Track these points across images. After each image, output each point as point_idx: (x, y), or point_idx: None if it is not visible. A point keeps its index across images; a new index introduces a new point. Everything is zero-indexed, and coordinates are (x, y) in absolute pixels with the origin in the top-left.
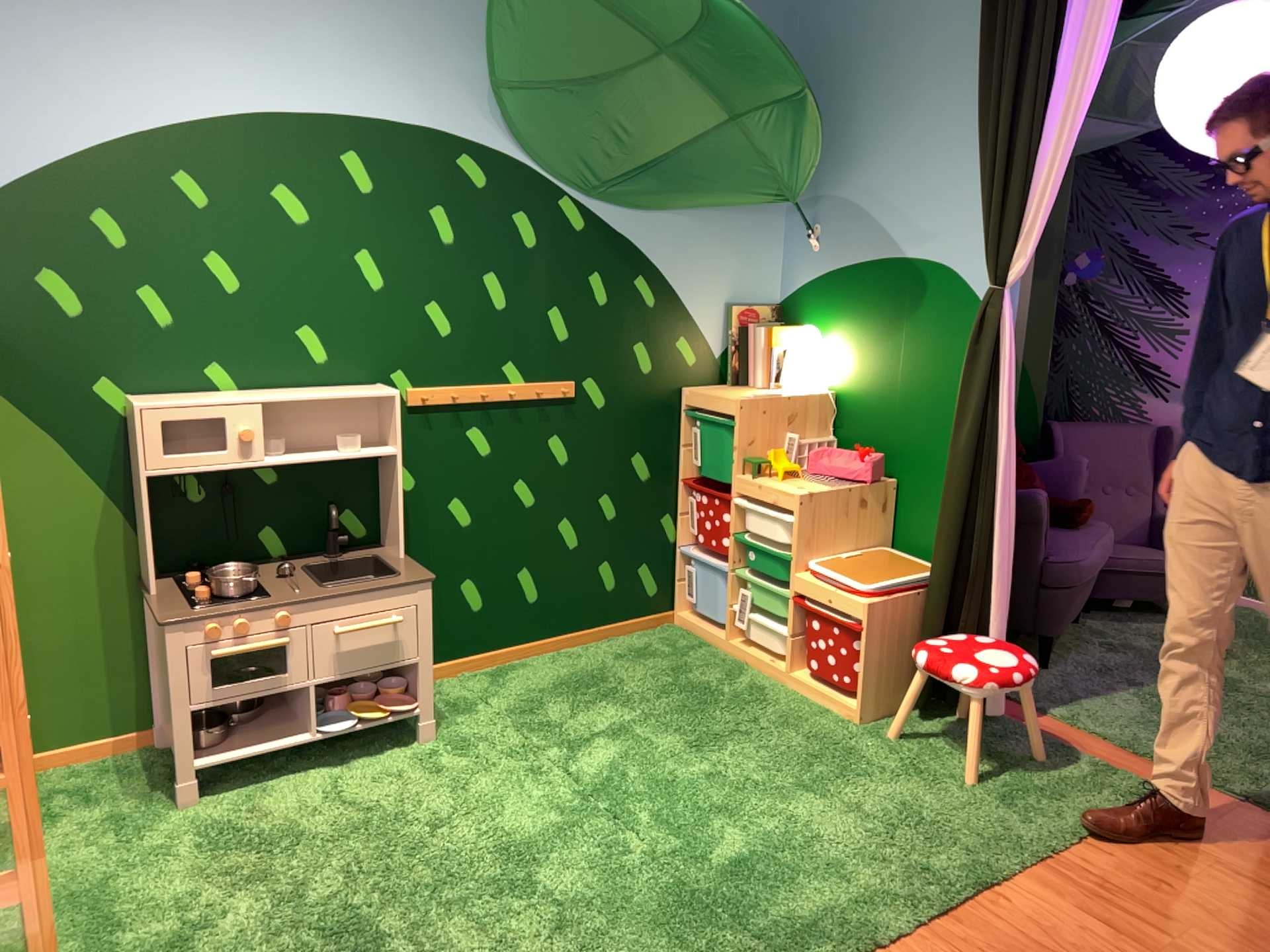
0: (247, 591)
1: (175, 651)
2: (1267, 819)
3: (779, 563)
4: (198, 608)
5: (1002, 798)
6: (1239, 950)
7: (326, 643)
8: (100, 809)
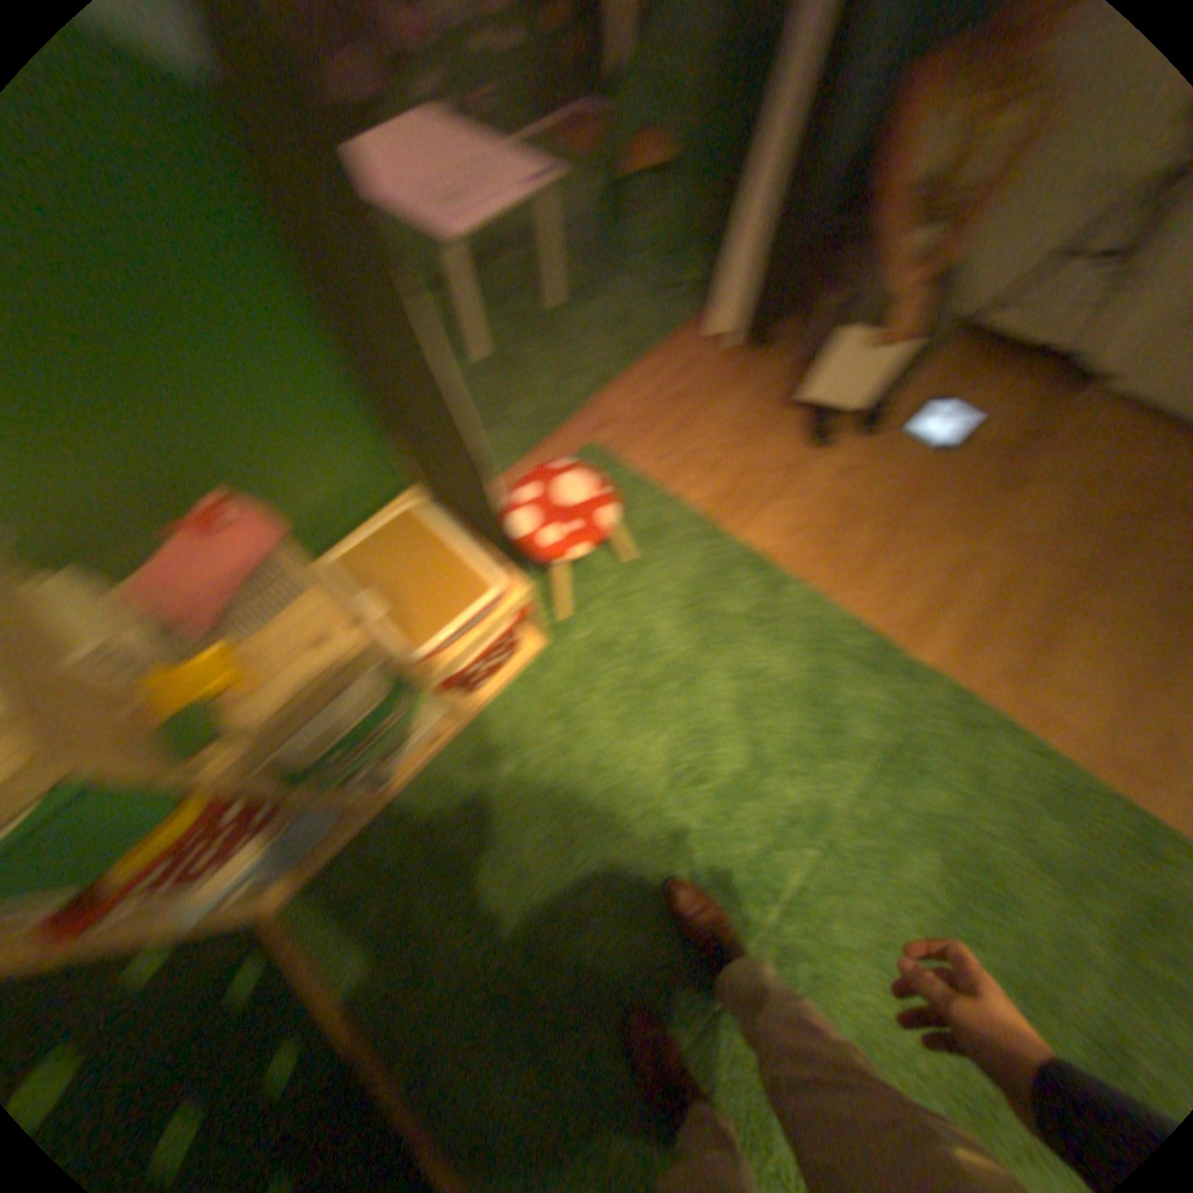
0: None
1: None
2: (611, 397)
3: (395, 703)
4: None
5: (645, 538)
6: (764, 444)
7: None
8: None
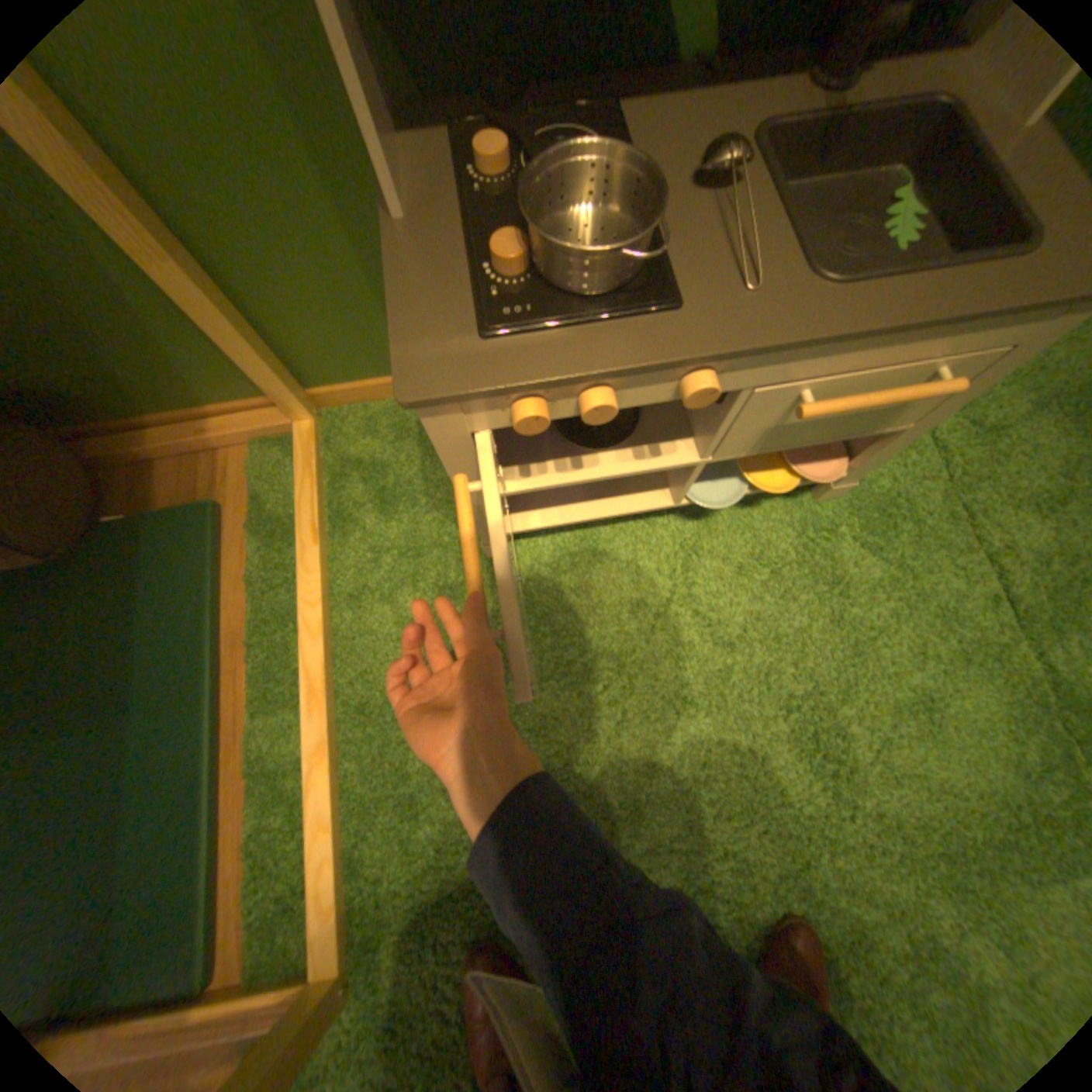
0: (624, 281)
1: (452, 442)
2: None
3: None
4: (501, 319)
5: None
6: None
7: (767, 415)
8: (398, 521)
